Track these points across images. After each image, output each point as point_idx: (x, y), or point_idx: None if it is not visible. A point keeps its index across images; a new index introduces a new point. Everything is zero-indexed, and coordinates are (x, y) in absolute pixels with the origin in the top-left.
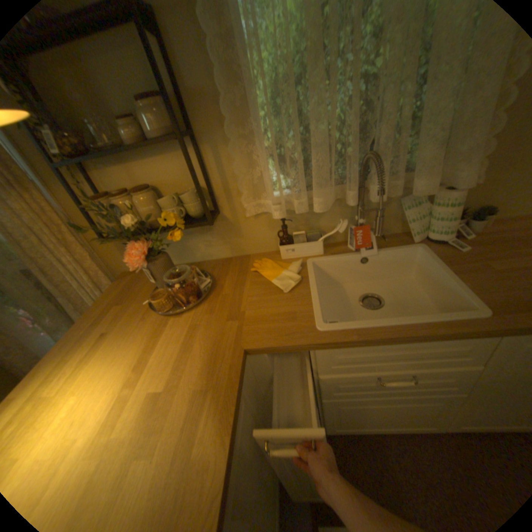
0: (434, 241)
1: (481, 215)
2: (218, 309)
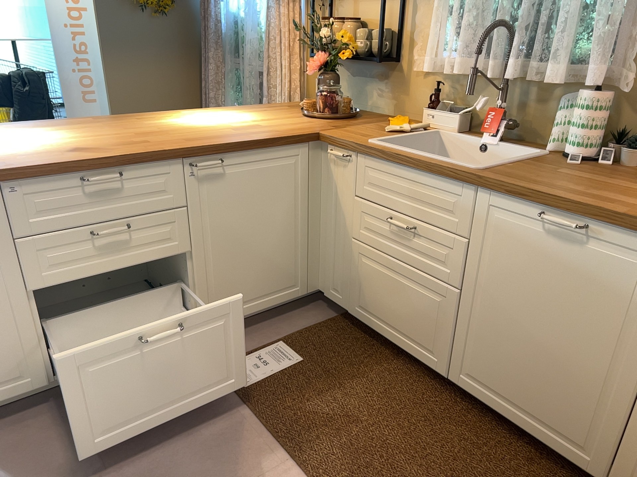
0: (561, 155)
1: (630, 143)
2: (334, 123)
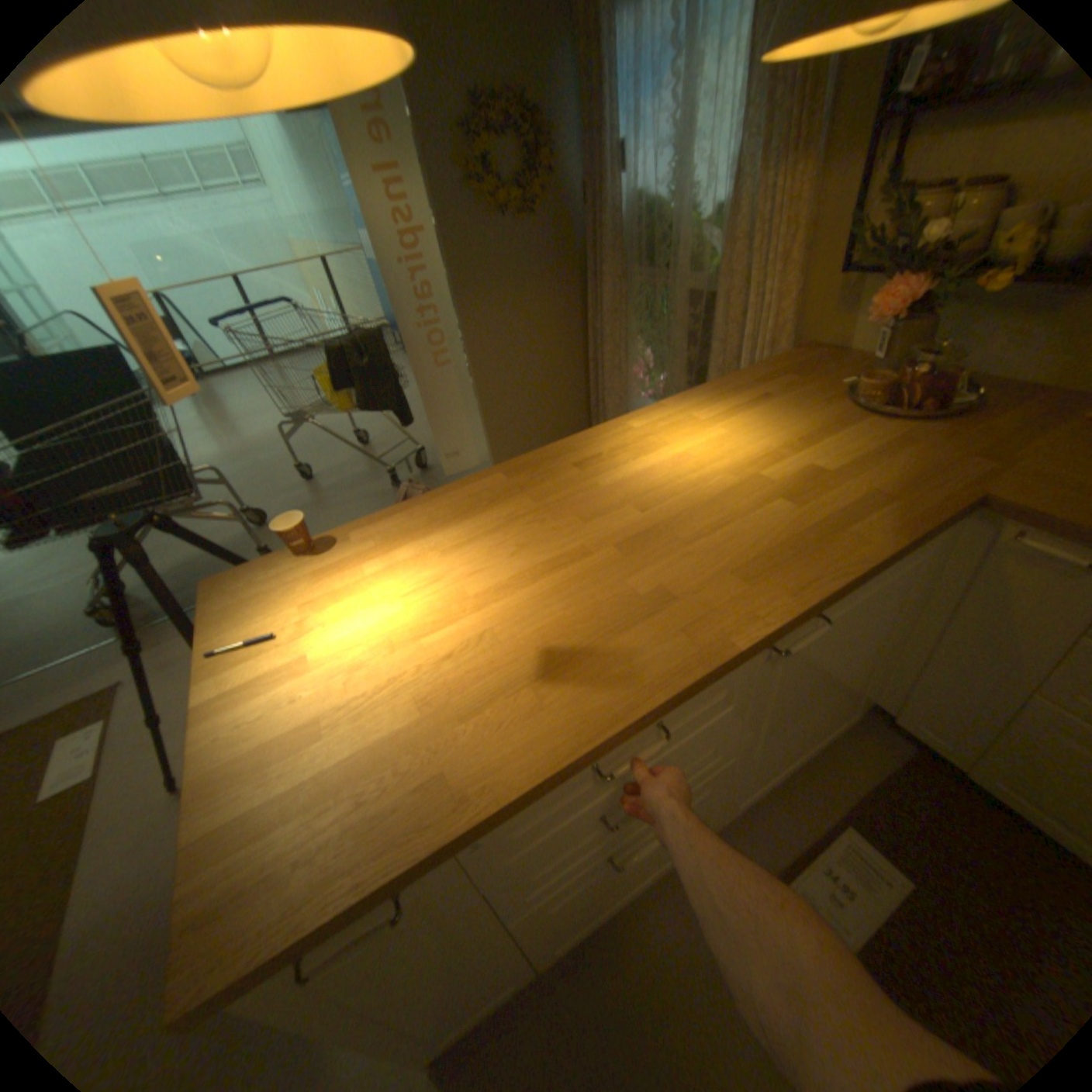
0: None
1: None
2: (967, 436)
